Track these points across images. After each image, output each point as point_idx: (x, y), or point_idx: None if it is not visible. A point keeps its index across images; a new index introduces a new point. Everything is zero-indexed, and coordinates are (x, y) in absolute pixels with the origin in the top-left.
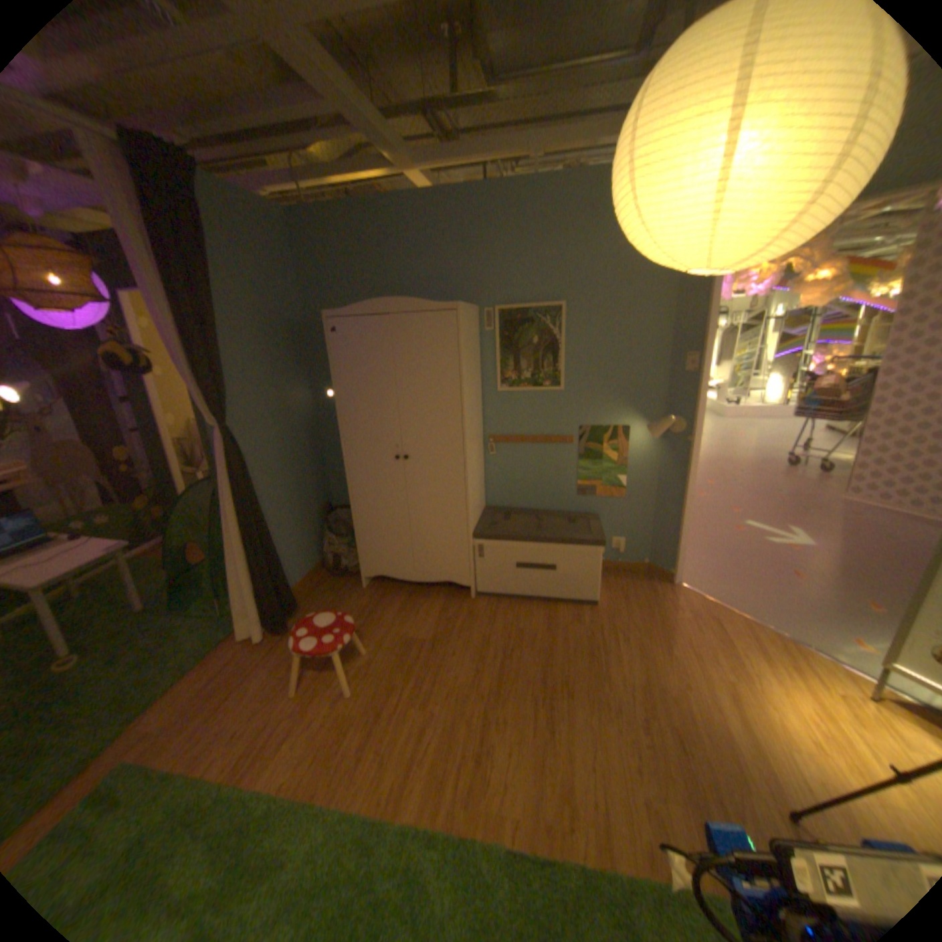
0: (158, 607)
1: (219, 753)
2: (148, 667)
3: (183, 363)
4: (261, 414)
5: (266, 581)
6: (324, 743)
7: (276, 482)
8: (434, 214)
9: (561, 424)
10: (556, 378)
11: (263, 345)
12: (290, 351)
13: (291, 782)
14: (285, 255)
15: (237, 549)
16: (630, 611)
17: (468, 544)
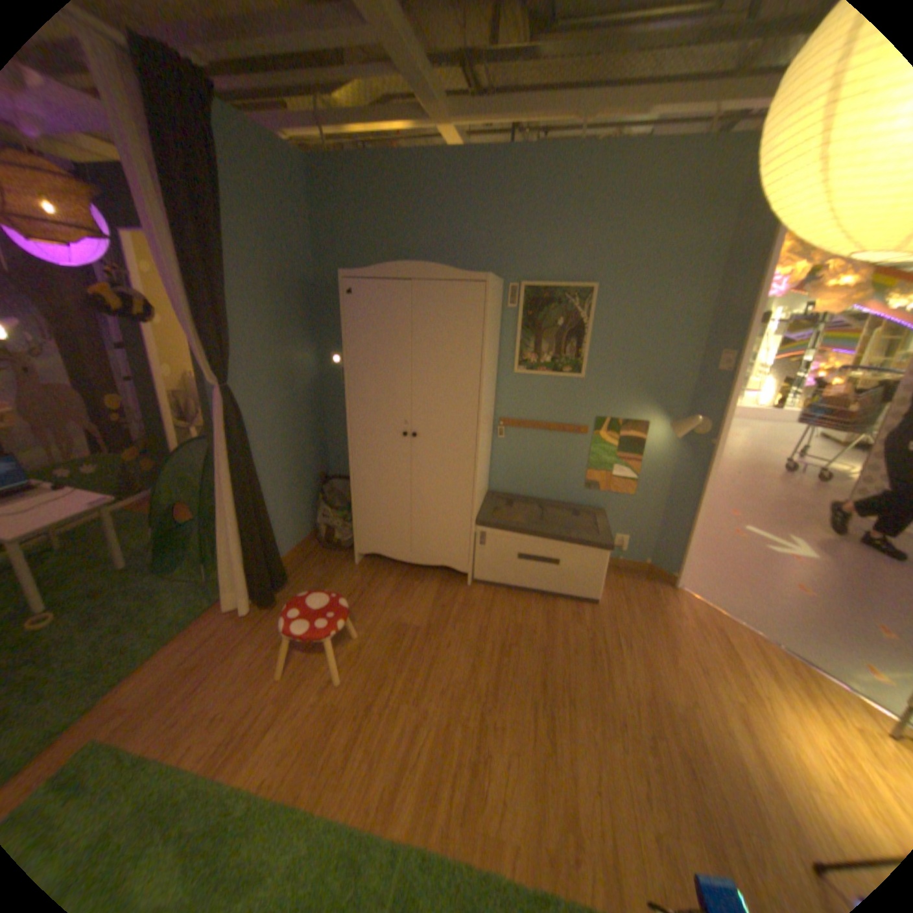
0: (142, 567)
1: (198, 737)
2: (127, 635)
3: (186, 313)
4: (264, 375)
5: (257, 552)
6: (311, 735)
7: (274, 448)
8: (467, 175)
9: (577, 413)
10: (578, 365)
11: (272, 301)
12: (298, 310)
13: (274, 778)
14: (302, 206)
15: (230, 517)
16: (632, 614)
17: (471, 530)
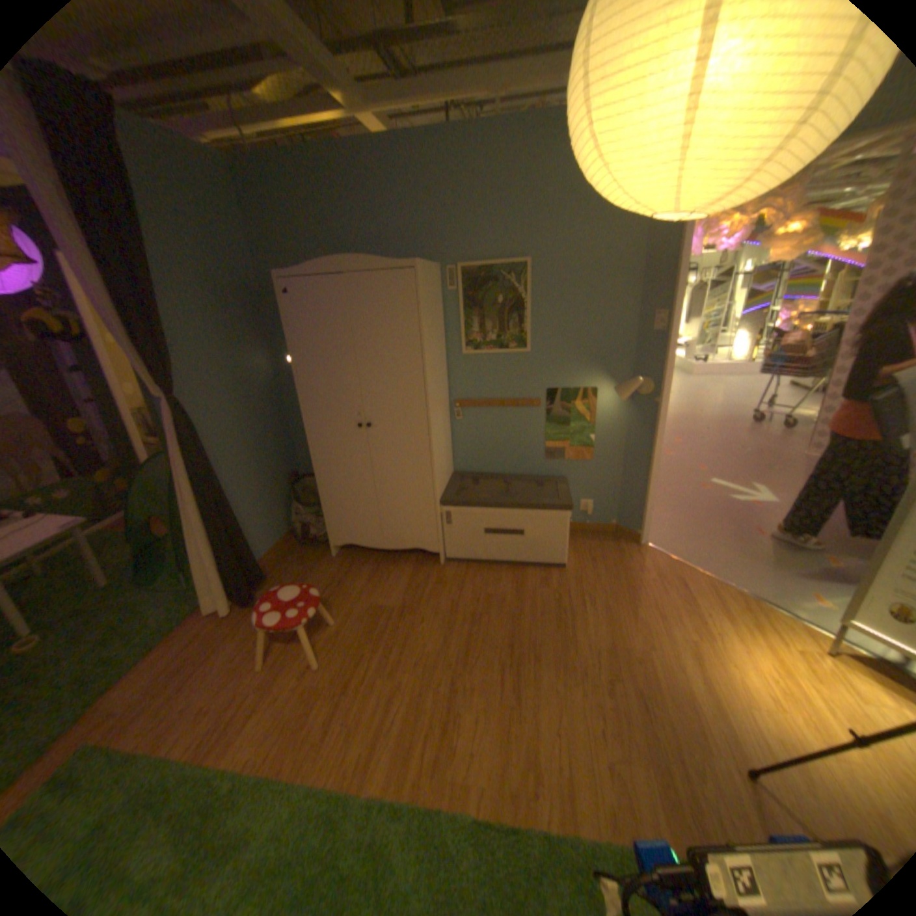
0: (123, 582)
1: (184, 731)
2: (109, 646)
3: (119, 329)
4: (214, 382)
5: (229, 555)
6: (290, 717)
7: (236, 453)
8: (390, 162)
9: (528, 387)
10: (522, 340)
11: (212, 308)
12: (243, 315)
13: (256, 758)
14: (232, 210)
15: (195, 524)
16: (597, 573)
17: (435, 511)
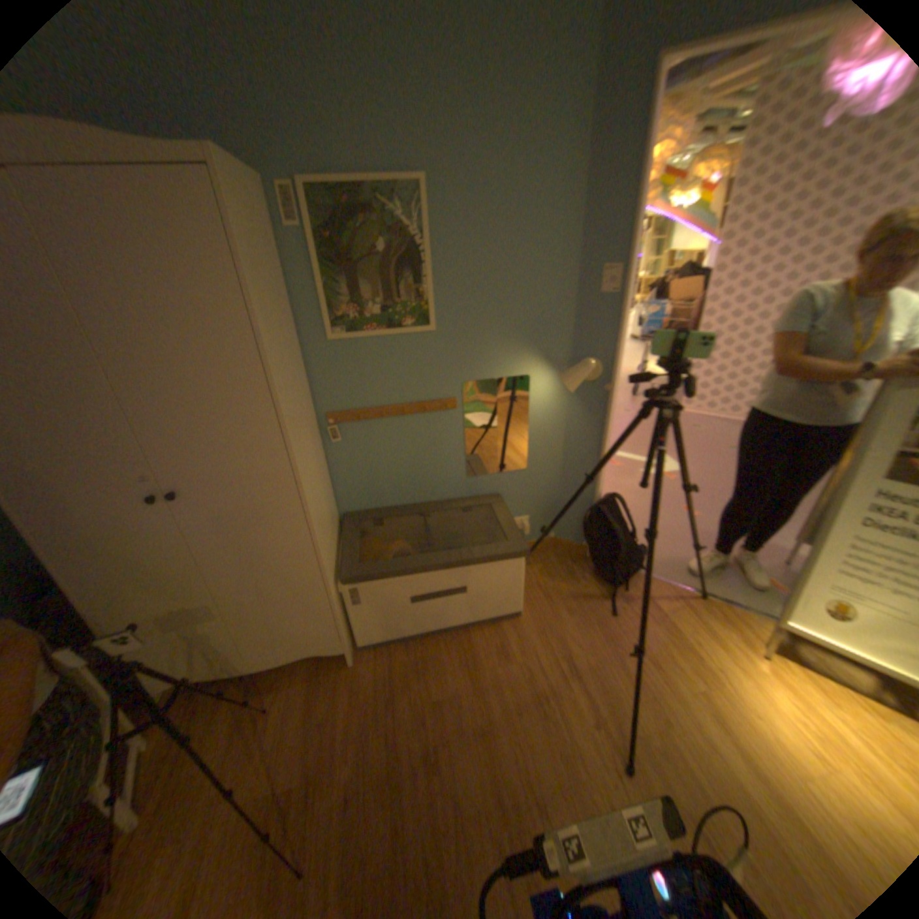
0: None
1: None
2: None
3: None
4: None
5: None
6: None
7: None
8: None
9: (437, 384)
10: (424, 314)
11: None
12: None
13: None
14: None
15: None
16: (559, 617)
17: (331, 603)
